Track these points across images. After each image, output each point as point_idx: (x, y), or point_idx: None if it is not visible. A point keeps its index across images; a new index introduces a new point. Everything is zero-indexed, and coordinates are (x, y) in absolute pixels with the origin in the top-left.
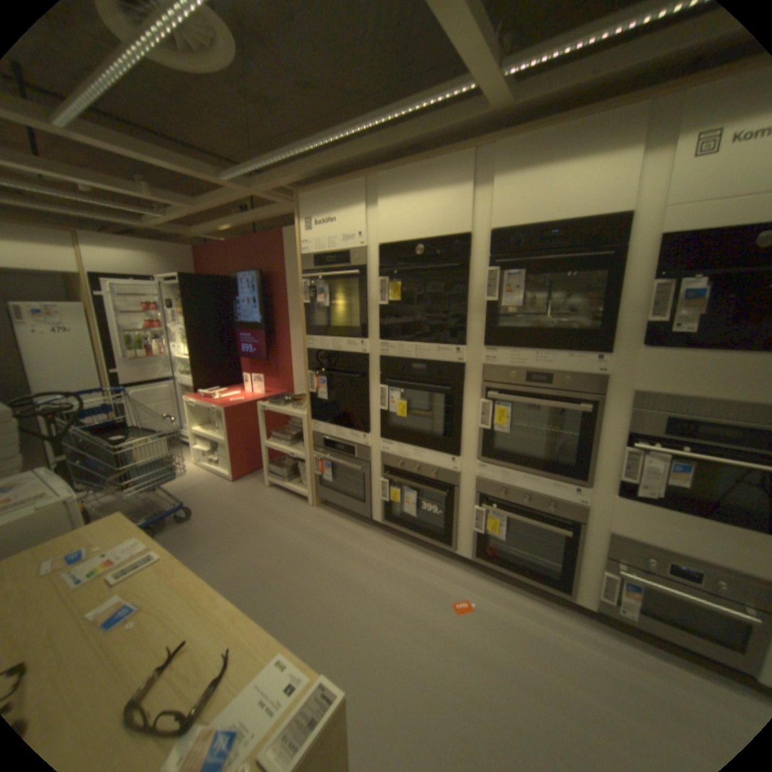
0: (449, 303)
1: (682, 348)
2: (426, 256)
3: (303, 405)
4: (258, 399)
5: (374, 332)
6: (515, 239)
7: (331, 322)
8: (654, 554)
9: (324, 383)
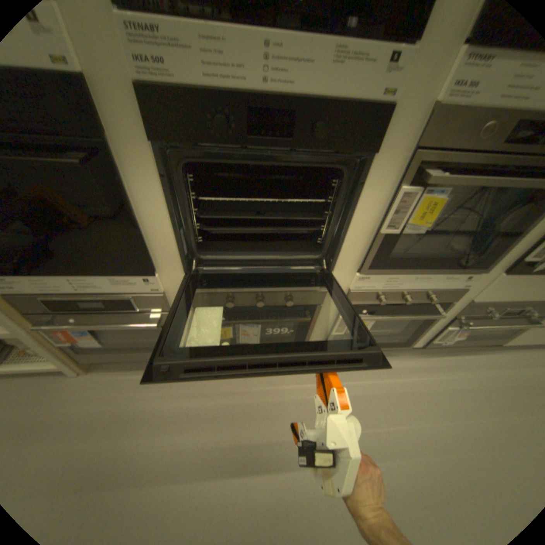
0: None
1: None
2: None
3: None
4: None
5: None
6: None
7: None
8: (499, 307)
9: None
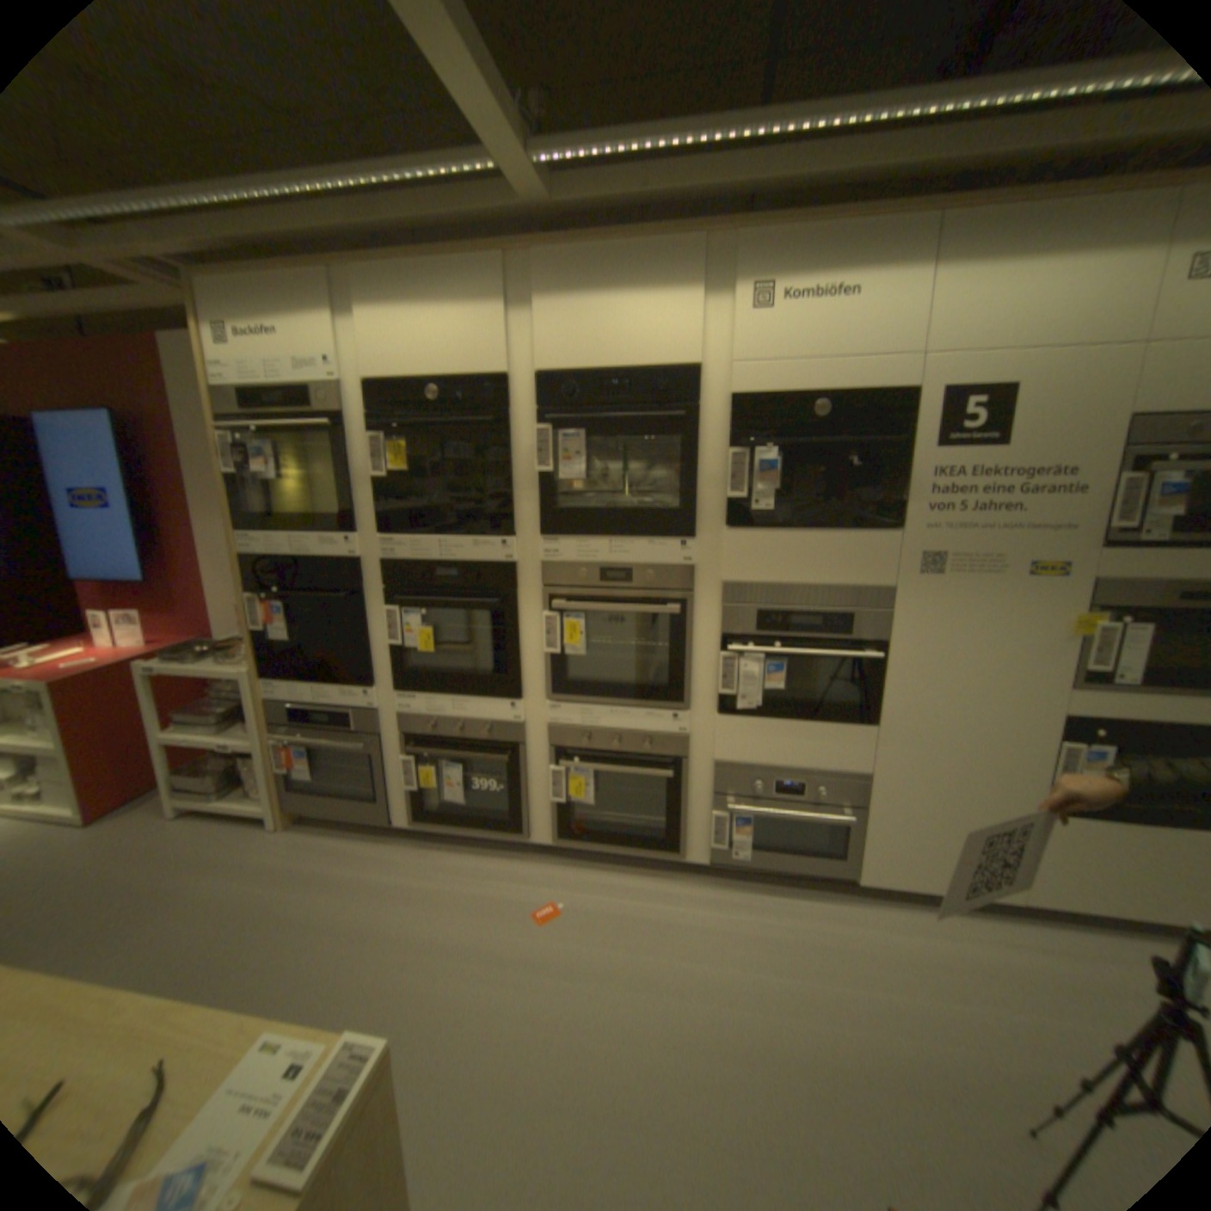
0: (485, 476)
1: (762, 529)
2: (443, 404)
3: (237, 657)
4: (132, 659)
5: (367, 522)
6: (568, 389)
7: (284, 507)
8: (757, 776)
9: (279, 613)
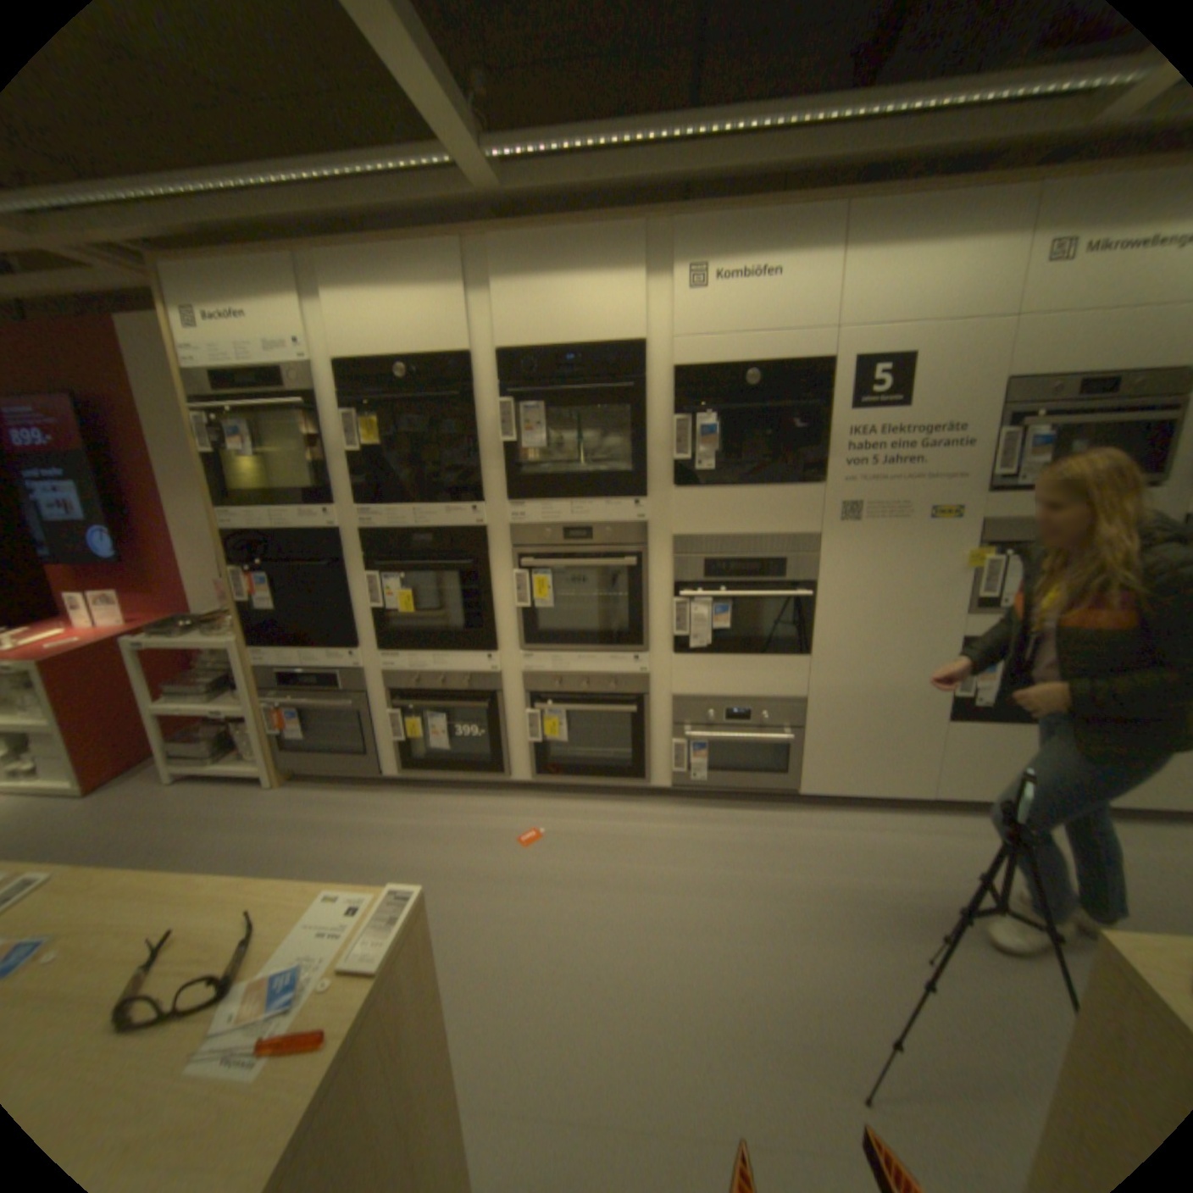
0: (452, 447)
1: (704, 487)
2: (410, 381)
3: (222, 628)
4: (113, 636)
5: (343, 494)
6: (526, 365)
7: (260, 483)
8: (709, 706)
9: (262, 583)
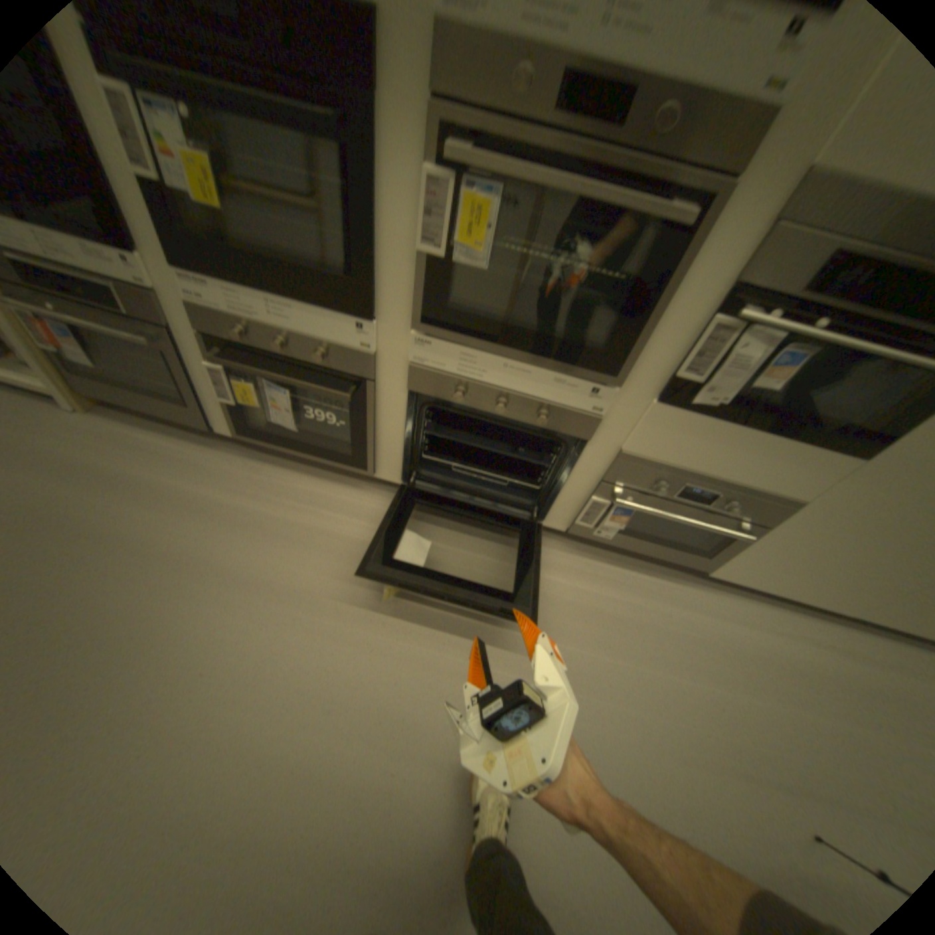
0: None
1: None
2: None
3: None
4: None
5: None
6: None
7: None
8: (669, 474)
9: None
